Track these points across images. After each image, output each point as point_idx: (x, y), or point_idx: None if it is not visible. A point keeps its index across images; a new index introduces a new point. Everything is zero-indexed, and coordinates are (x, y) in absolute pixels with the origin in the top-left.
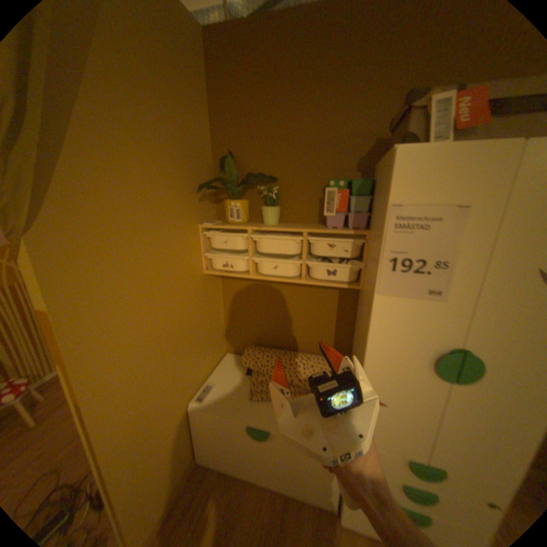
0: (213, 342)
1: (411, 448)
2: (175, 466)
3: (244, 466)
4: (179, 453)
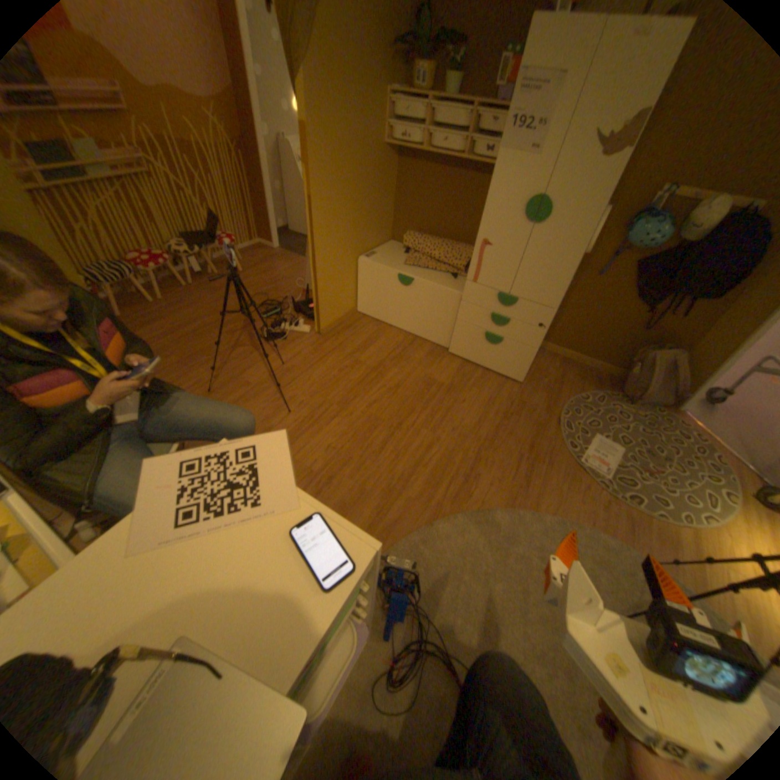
0: (381, 222)
1: (500, 282)
2: (345, 300)
3: (391, 313)
4: (348, 293)
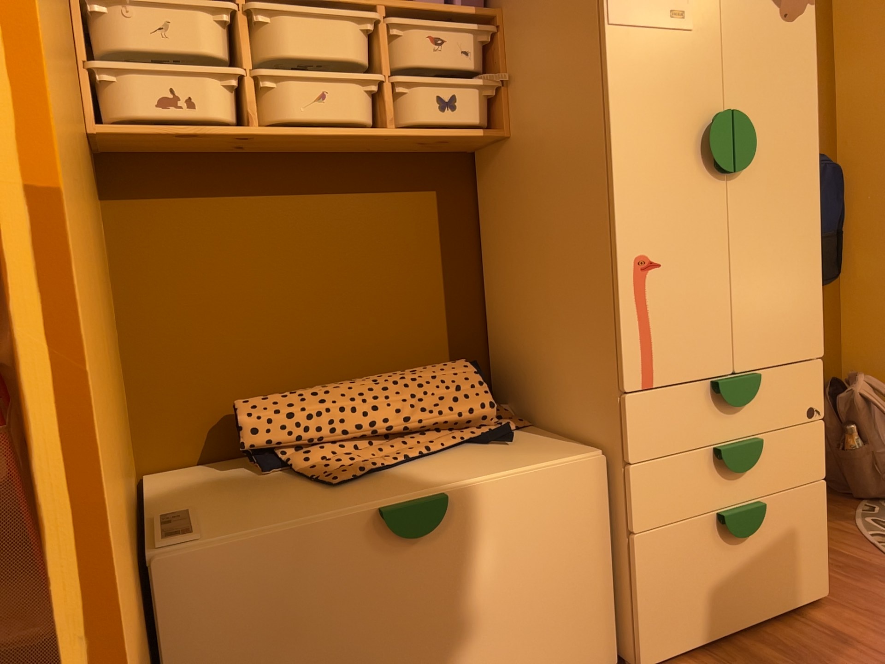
0: None
1: (709, 348)
2: None
3: None
4: None
